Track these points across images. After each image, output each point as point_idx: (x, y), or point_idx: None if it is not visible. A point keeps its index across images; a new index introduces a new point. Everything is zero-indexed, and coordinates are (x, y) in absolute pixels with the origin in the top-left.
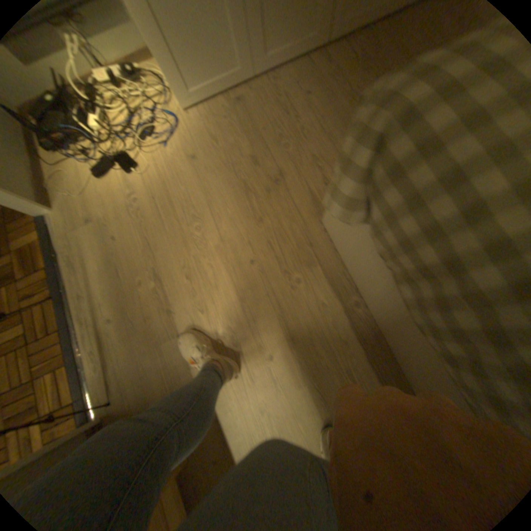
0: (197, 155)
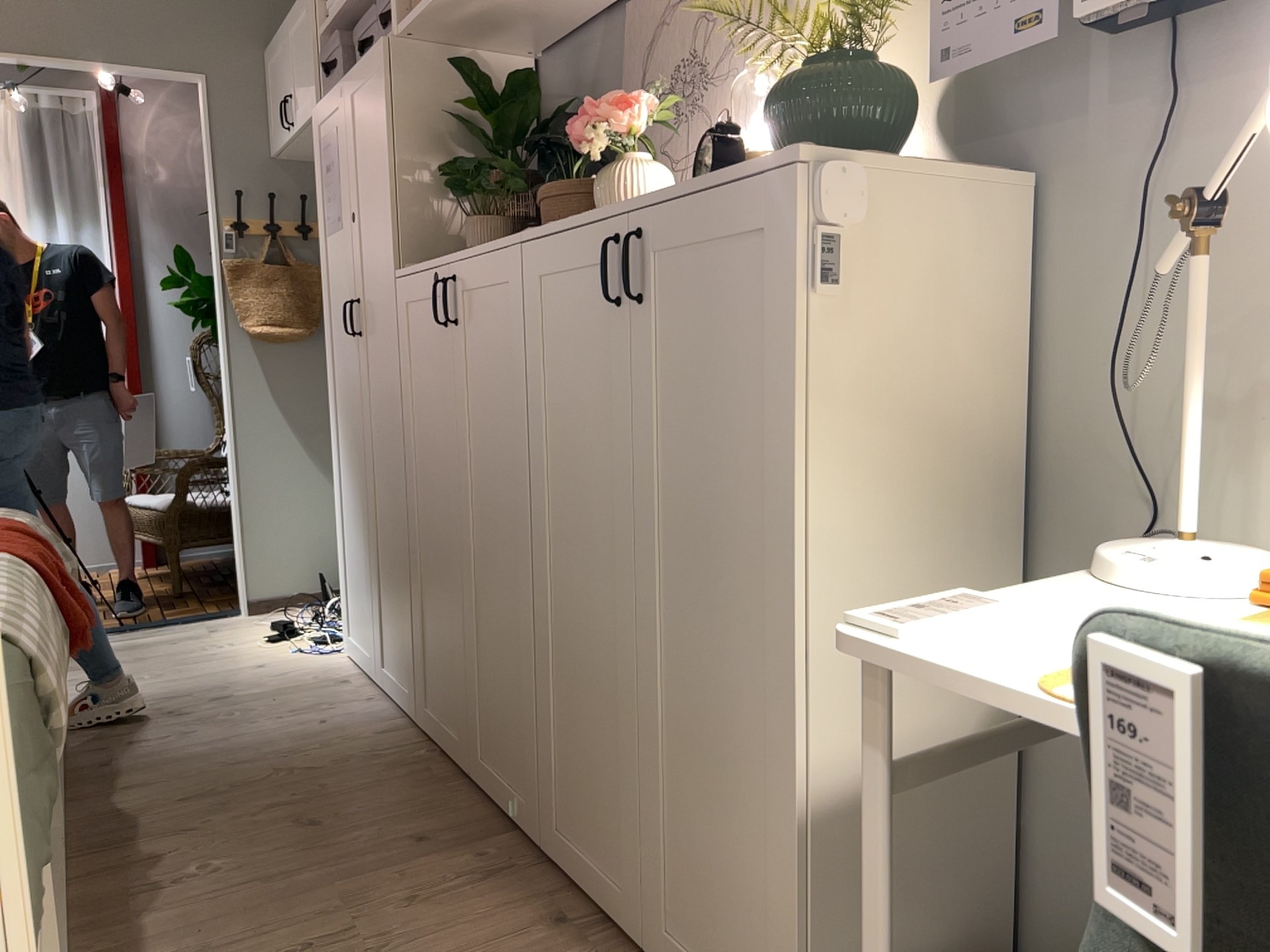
0: (262, 667)
